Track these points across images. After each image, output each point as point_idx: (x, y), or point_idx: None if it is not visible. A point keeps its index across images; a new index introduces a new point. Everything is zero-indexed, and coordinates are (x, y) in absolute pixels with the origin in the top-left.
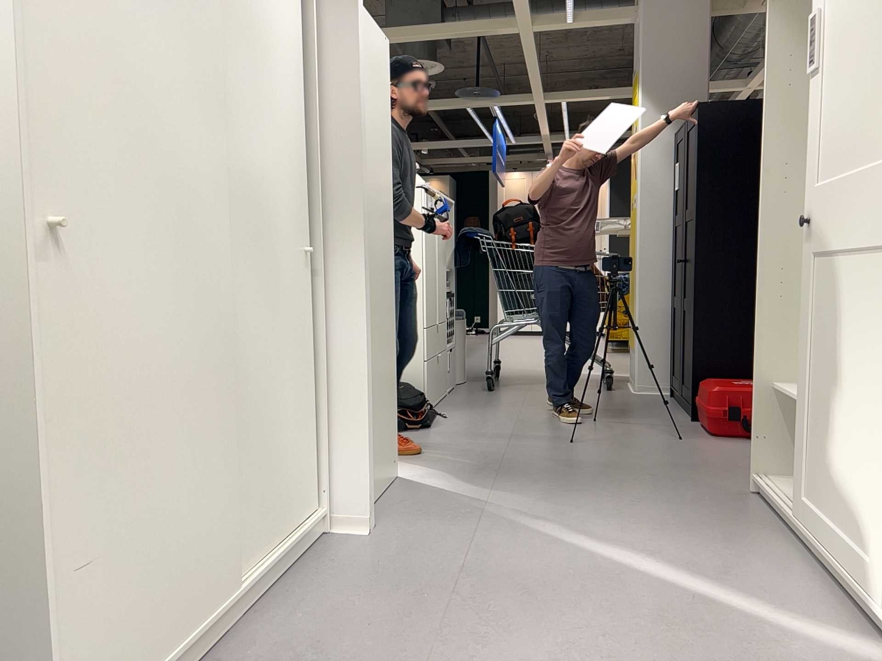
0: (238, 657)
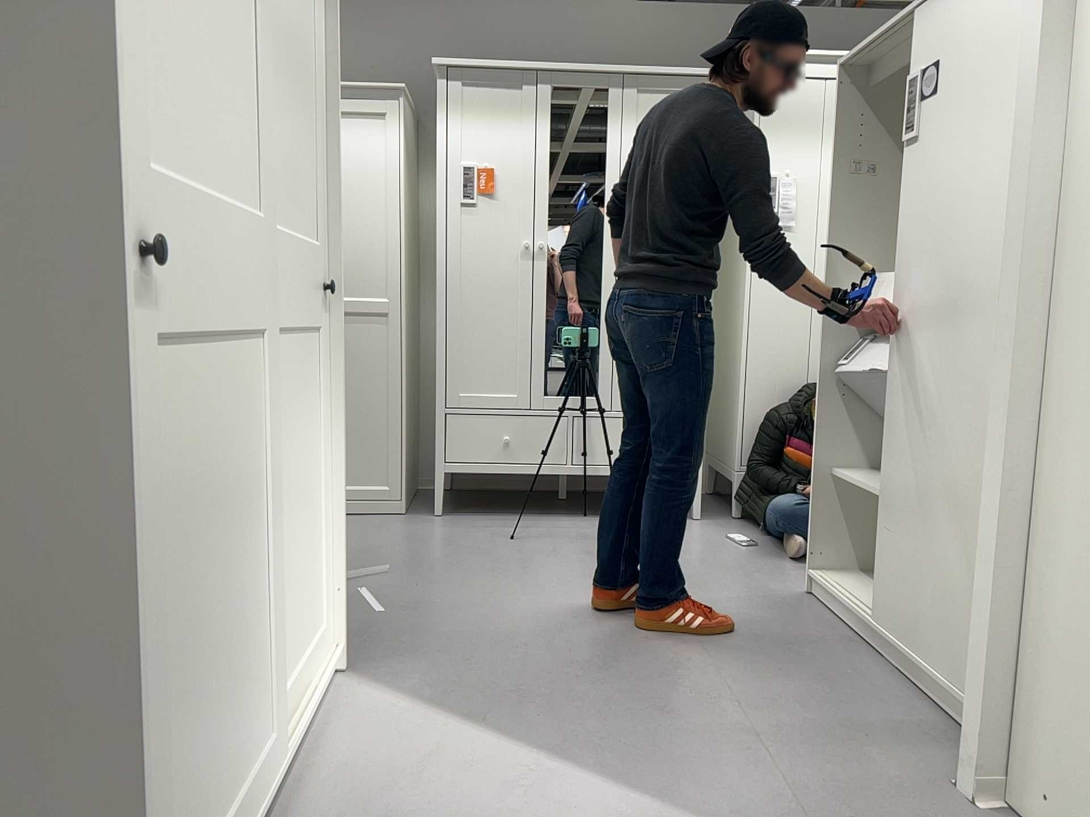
0: (835, 638)
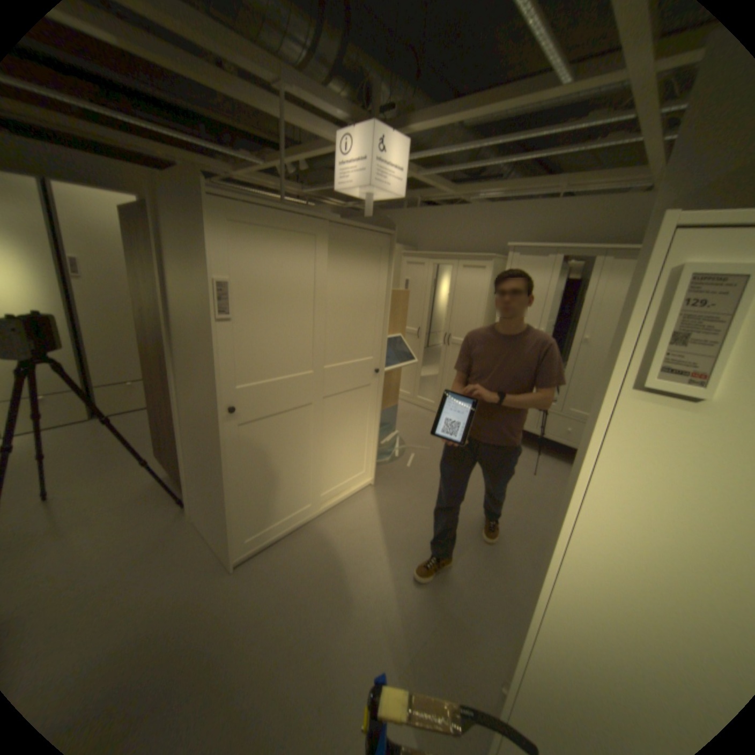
0: None
